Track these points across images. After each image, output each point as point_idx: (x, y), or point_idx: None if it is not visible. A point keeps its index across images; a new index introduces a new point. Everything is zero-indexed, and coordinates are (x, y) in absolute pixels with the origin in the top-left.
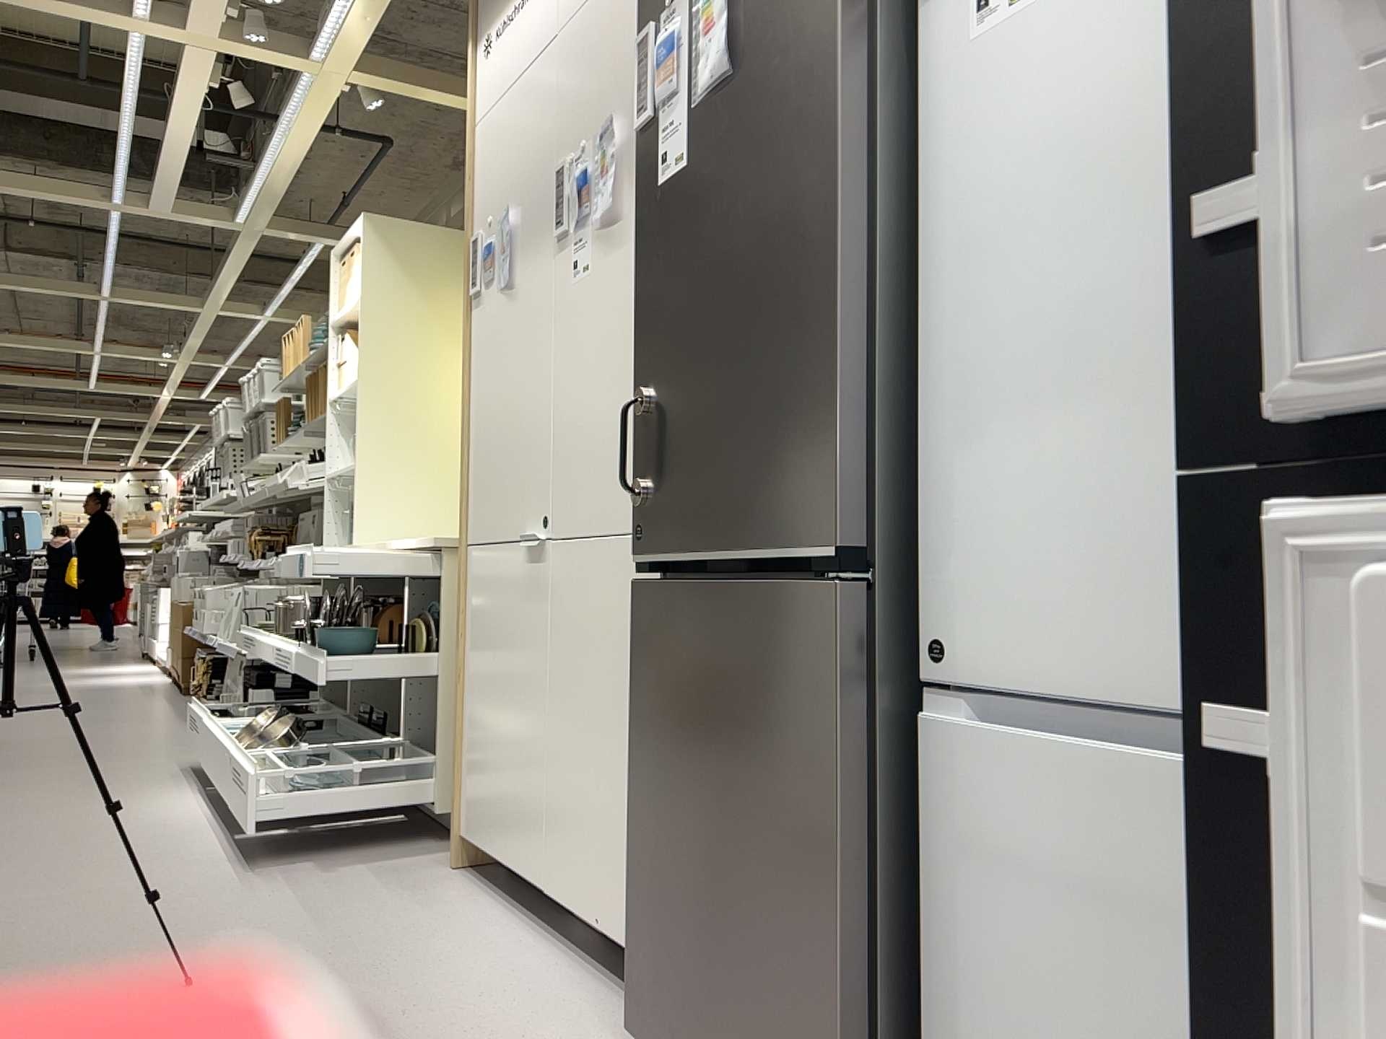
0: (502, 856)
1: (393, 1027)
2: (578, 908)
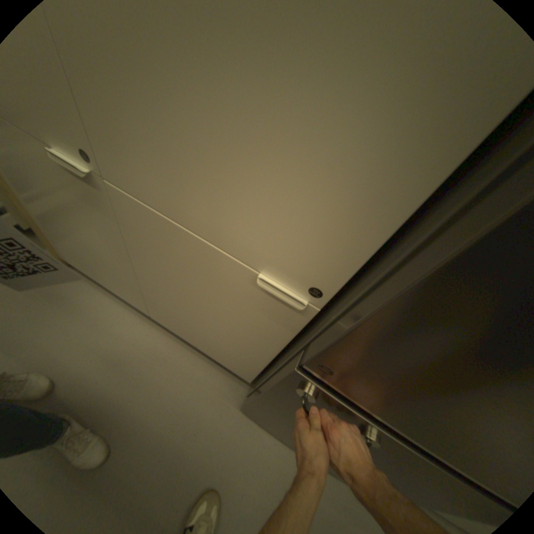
0: (107, 287)
1: (133, 441)
2: (179, 335)
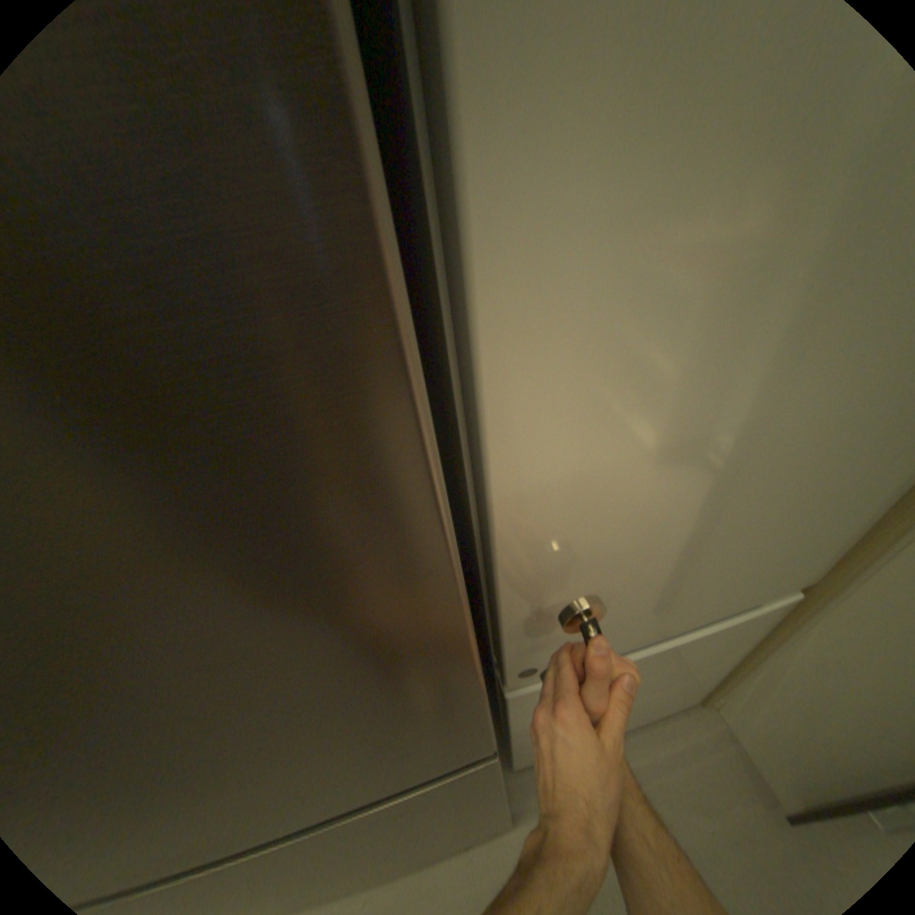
0: None
1: None
2: None
